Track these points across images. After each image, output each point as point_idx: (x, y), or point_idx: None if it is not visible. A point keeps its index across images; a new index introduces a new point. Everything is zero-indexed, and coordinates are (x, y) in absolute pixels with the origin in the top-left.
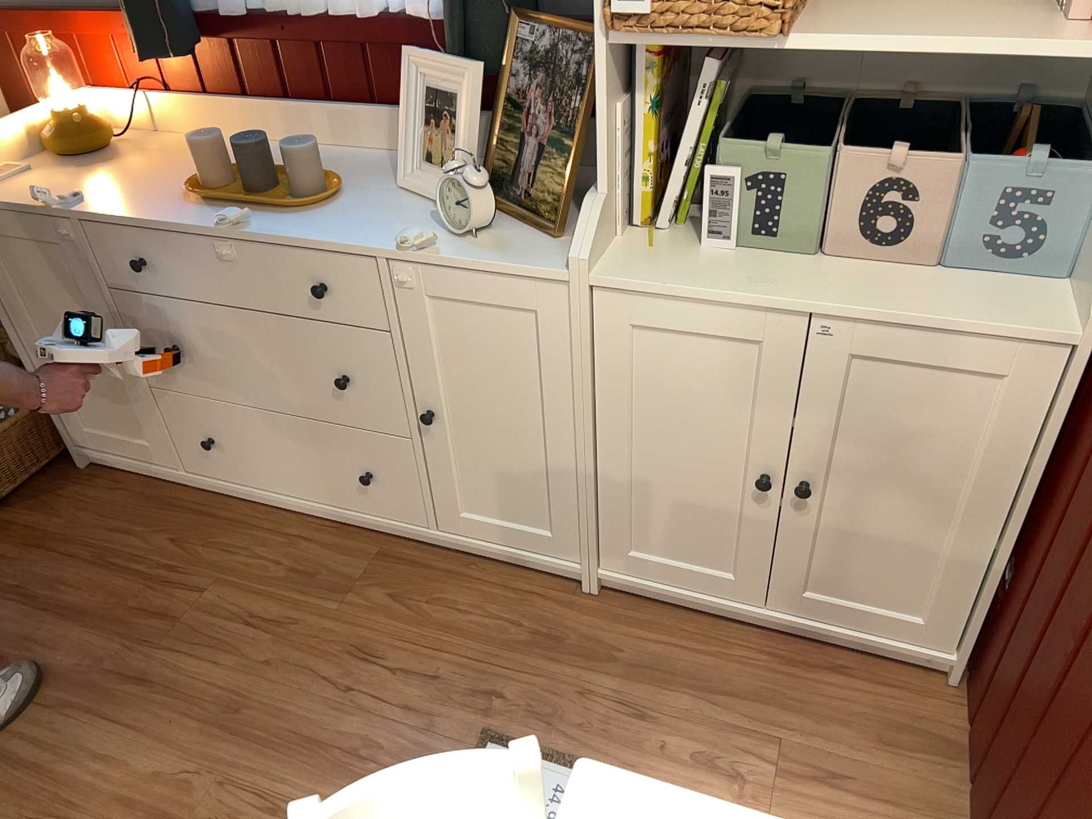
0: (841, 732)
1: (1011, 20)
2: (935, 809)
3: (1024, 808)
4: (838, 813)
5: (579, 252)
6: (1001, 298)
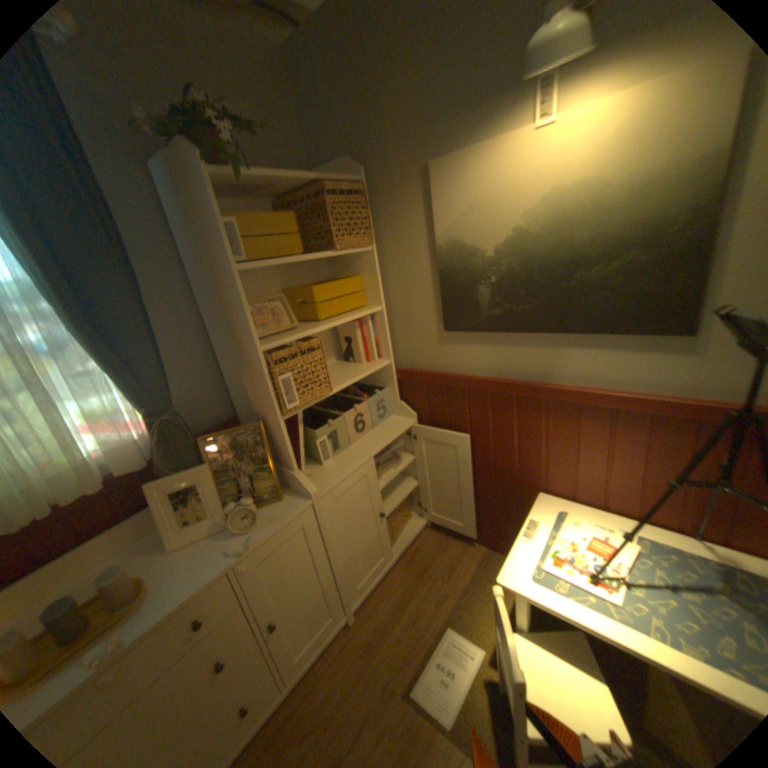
0: (440, 560)
1: (347, 366)
2: (468, 547)
3: (494, 511)
4: (466, 572)
5: (310, 491)
6: (392, 424)
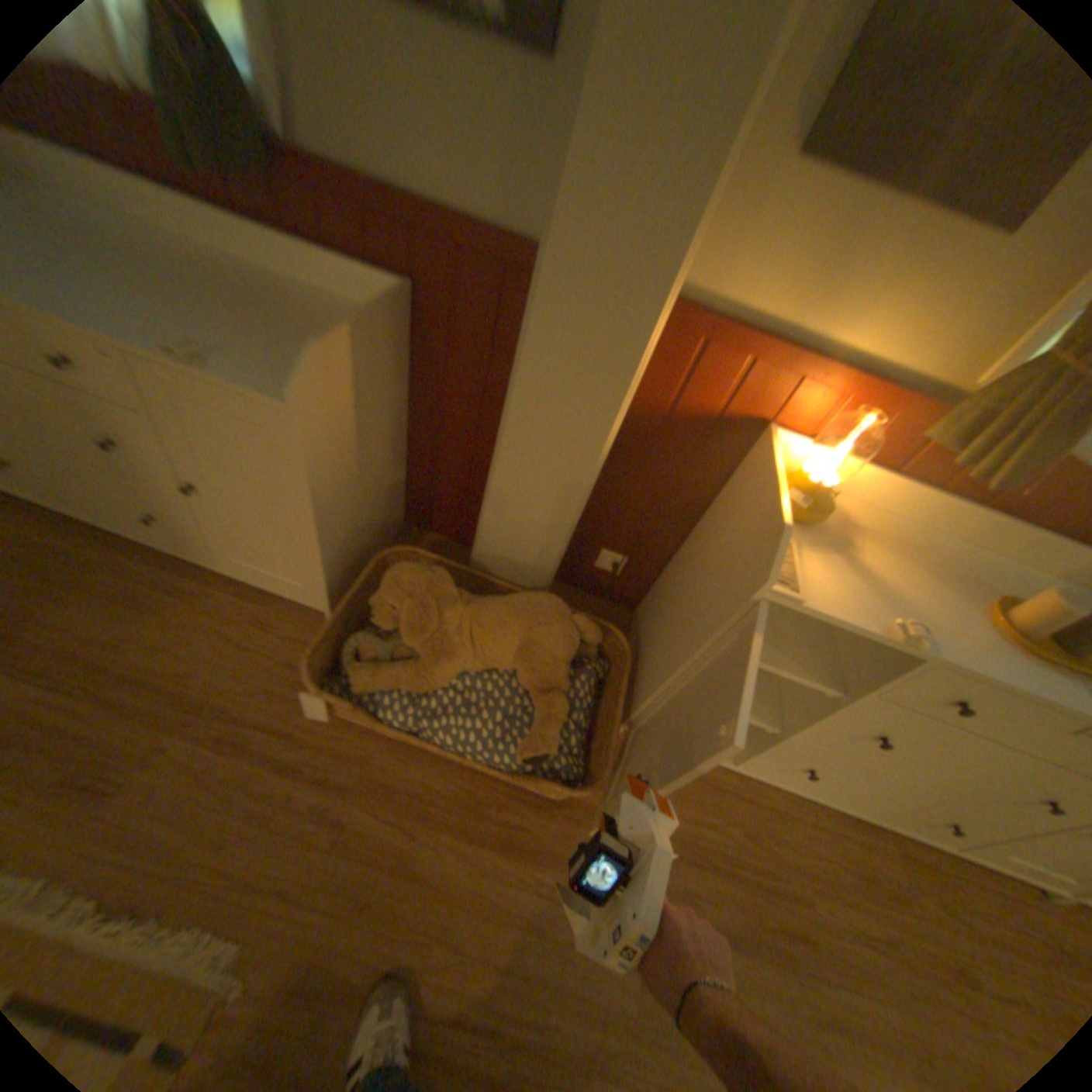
0: None
1: None
2: None
3: None
4: None
5: None
6: None
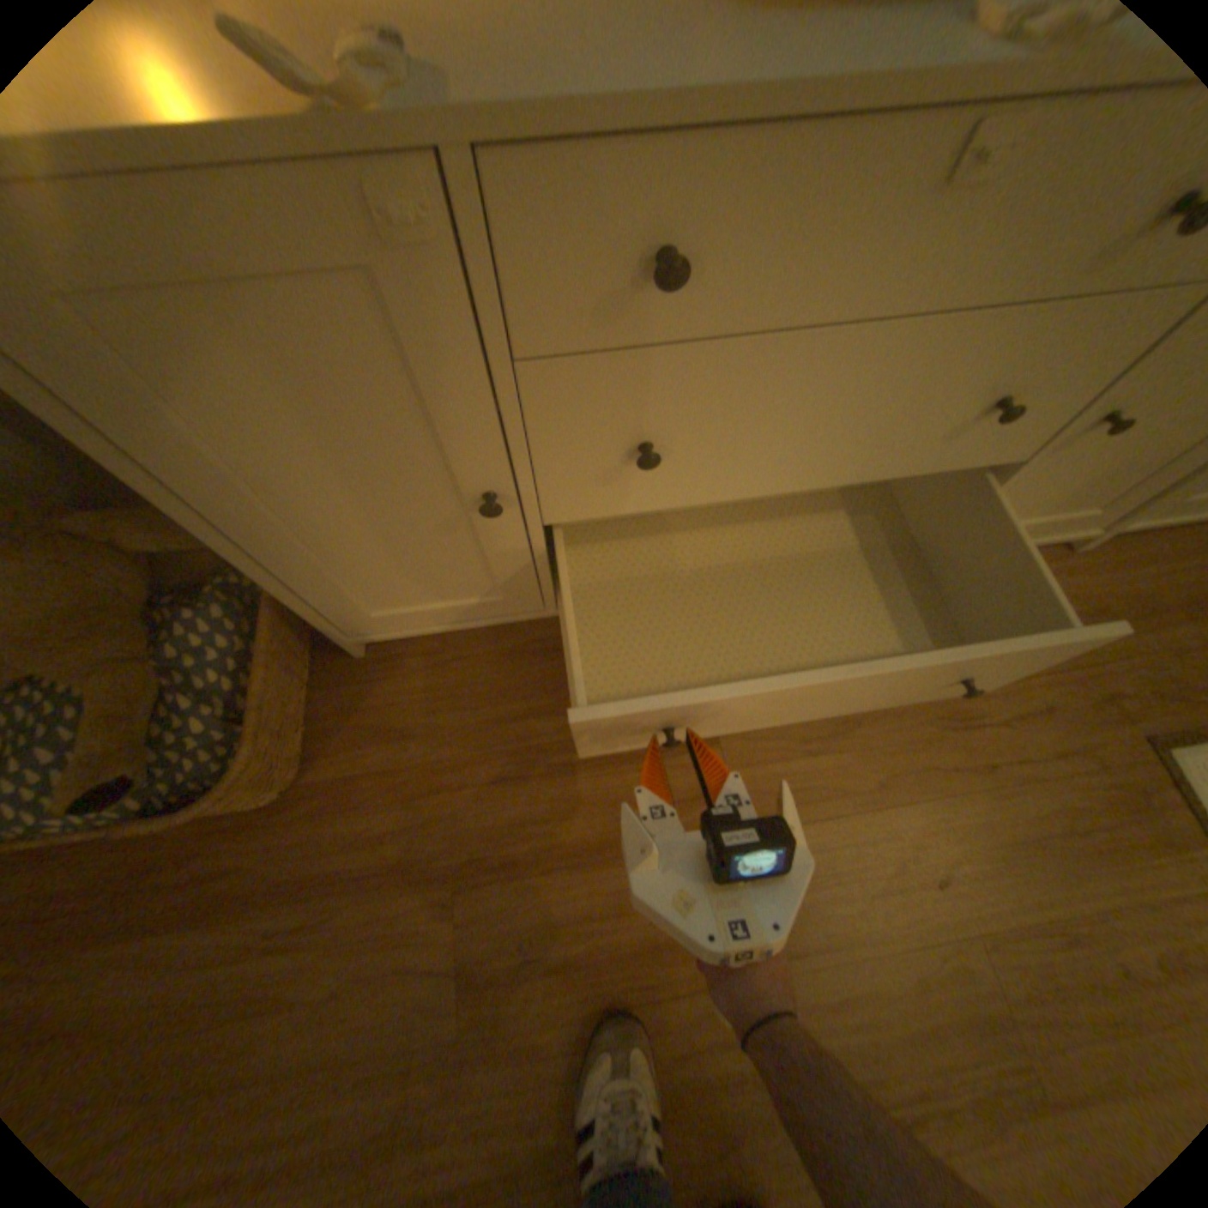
0: None
1: None
2: None
3: None
4: None
5: None
6: None
